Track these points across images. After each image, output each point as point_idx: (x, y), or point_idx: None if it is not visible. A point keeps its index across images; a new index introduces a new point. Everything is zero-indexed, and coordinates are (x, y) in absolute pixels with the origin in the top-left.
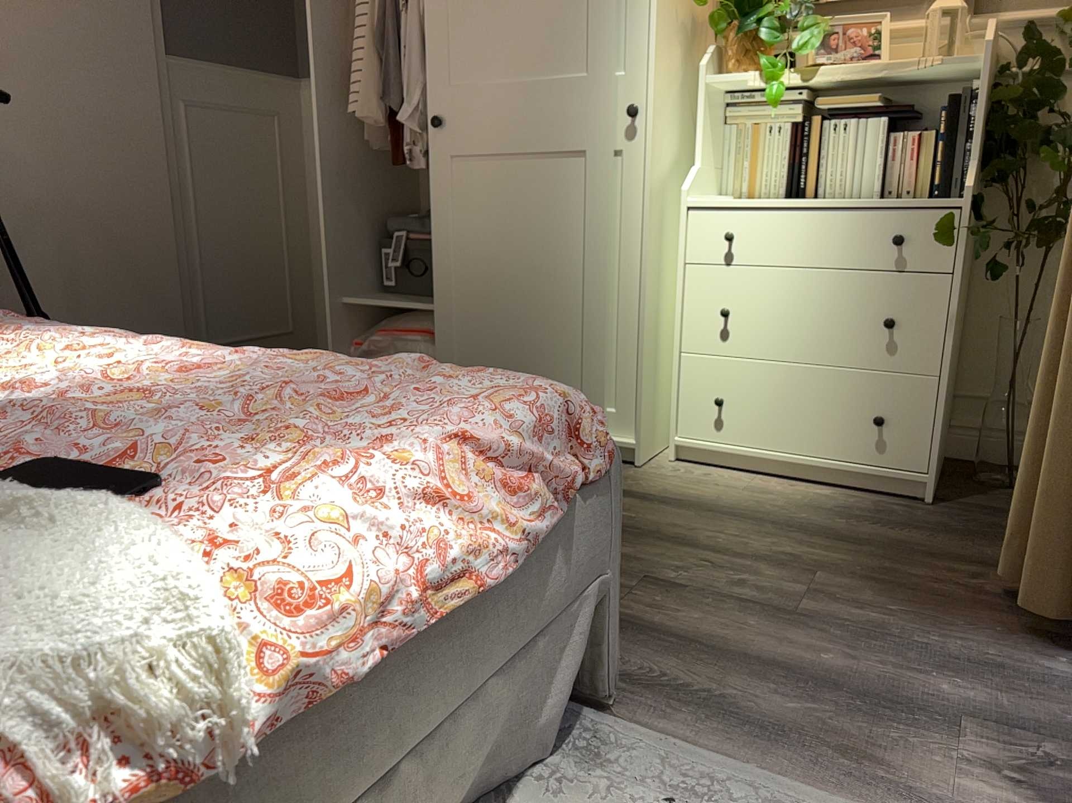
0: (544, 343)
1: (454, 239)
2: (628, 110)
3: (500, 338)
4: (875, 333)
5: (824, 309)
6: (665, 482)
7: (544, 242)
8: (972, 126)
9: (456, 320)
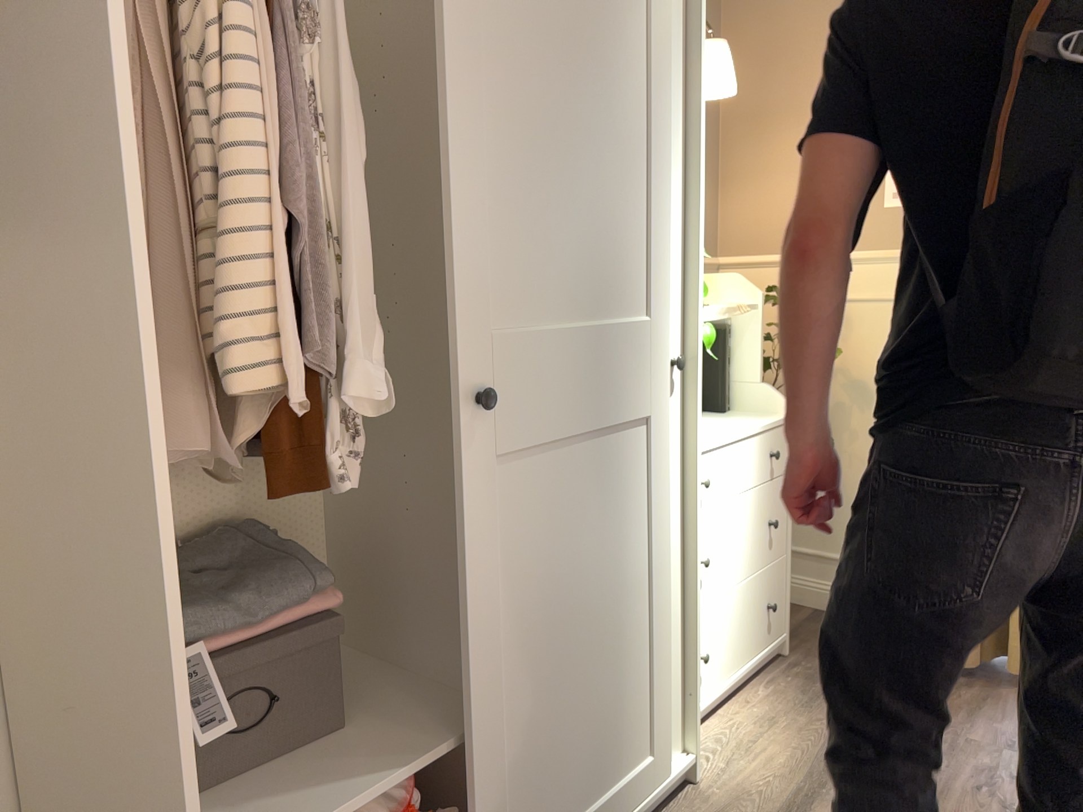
0: (598, 701)
1: (502, 604)
2: (671, 359)
3: (548, 735)
4: (766, 535)
5: (746, 528)
6: (745, 773)
7: (597, 553)
8: (732, 354)
9: (505, 751)
